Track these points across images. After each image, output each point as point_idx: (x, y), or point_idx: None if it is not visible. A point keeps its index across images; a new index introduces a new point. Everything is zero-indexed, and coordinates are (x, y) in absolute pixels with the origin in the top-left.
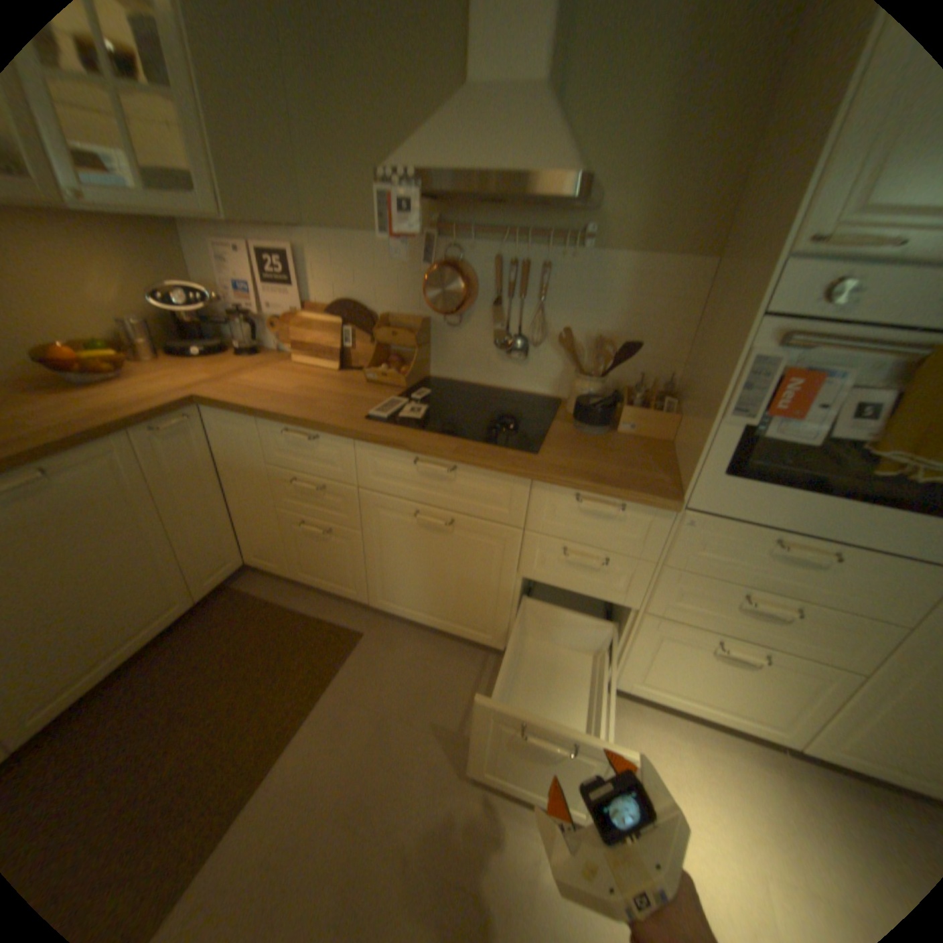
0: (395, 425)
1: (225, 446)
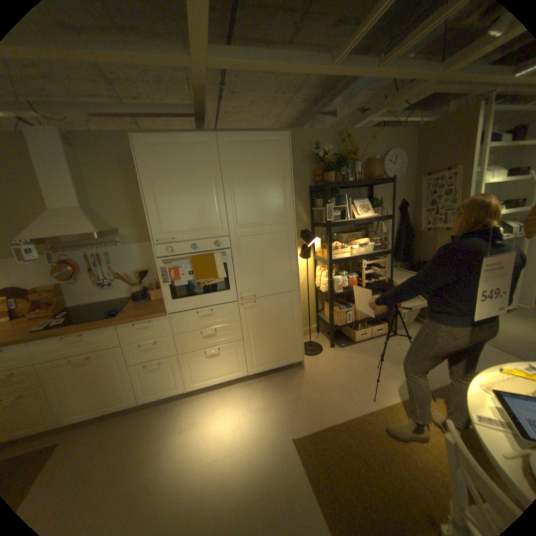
0: (47, 330)
1: None
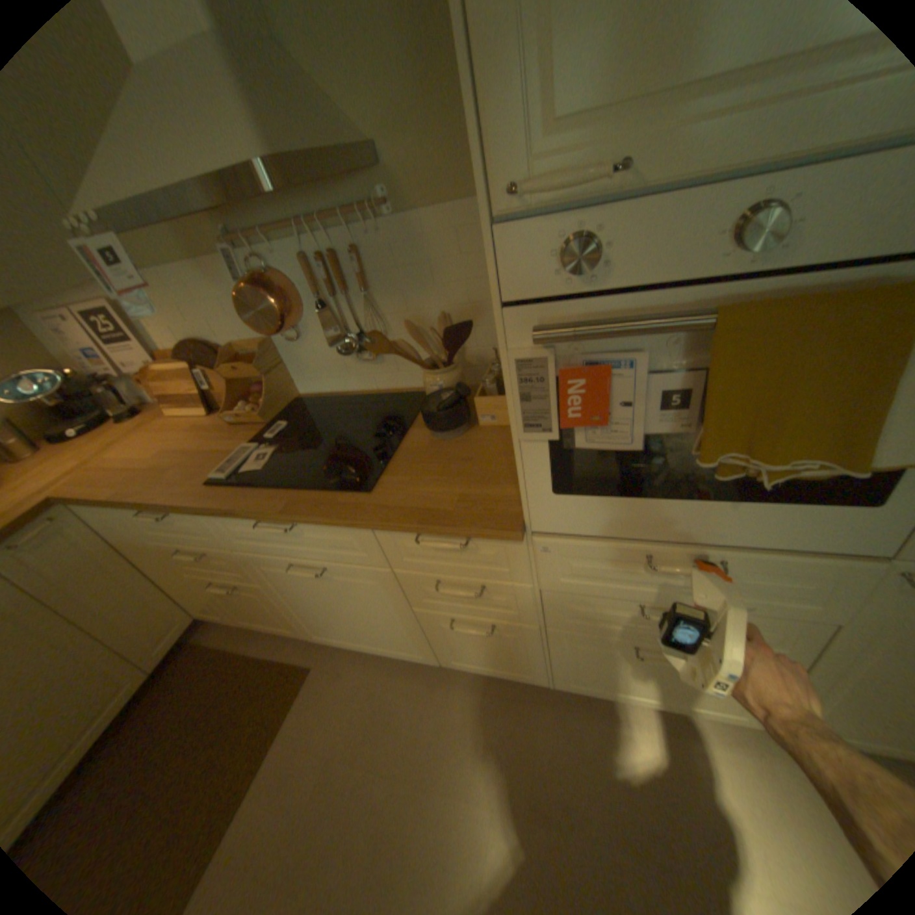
0: (231, 488)
1: (109, 534)
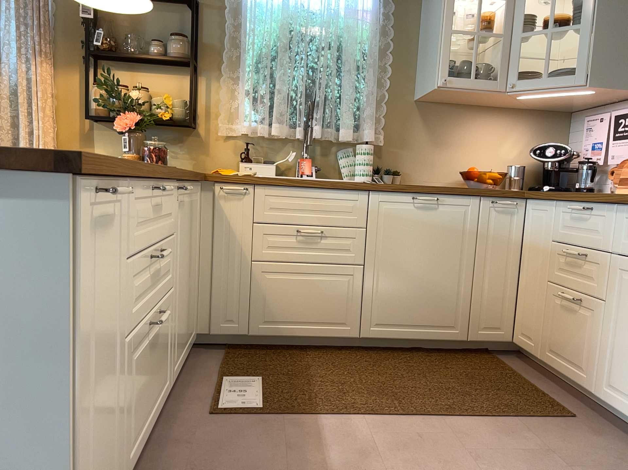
0: None
1: (532, 231)
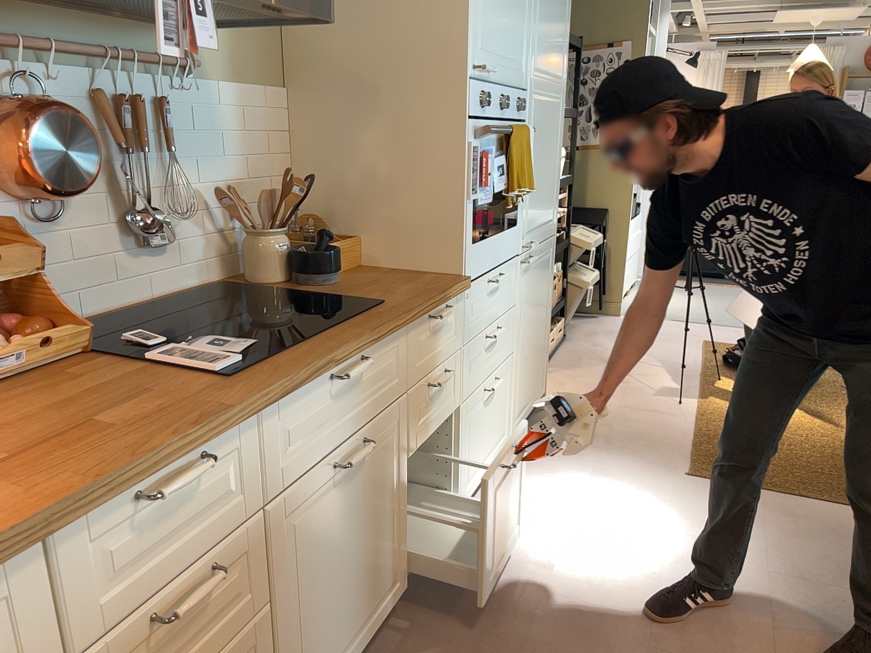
0: (267, 359)
1: None
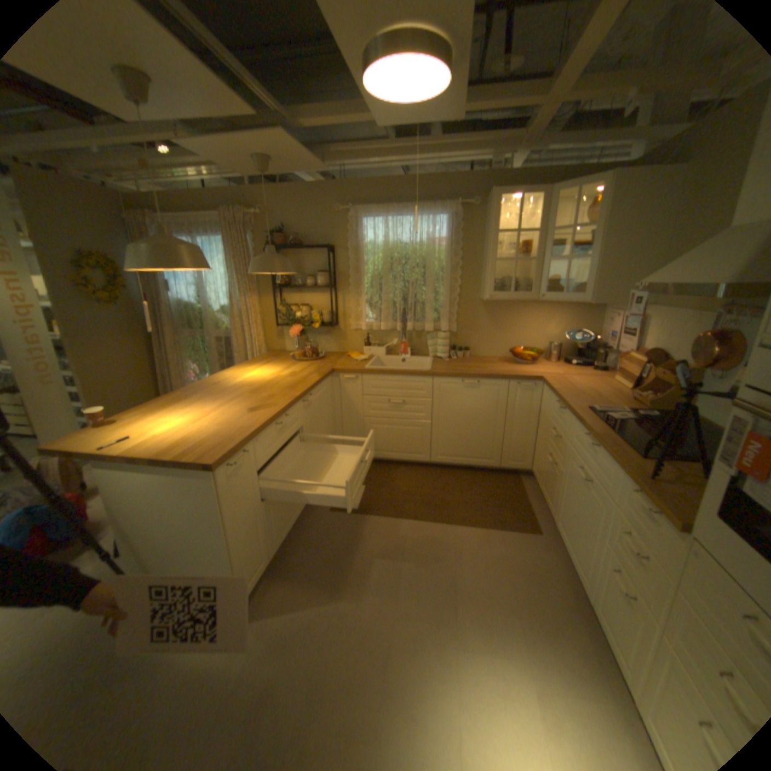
0: (595, 415)
1: (543, 405)
